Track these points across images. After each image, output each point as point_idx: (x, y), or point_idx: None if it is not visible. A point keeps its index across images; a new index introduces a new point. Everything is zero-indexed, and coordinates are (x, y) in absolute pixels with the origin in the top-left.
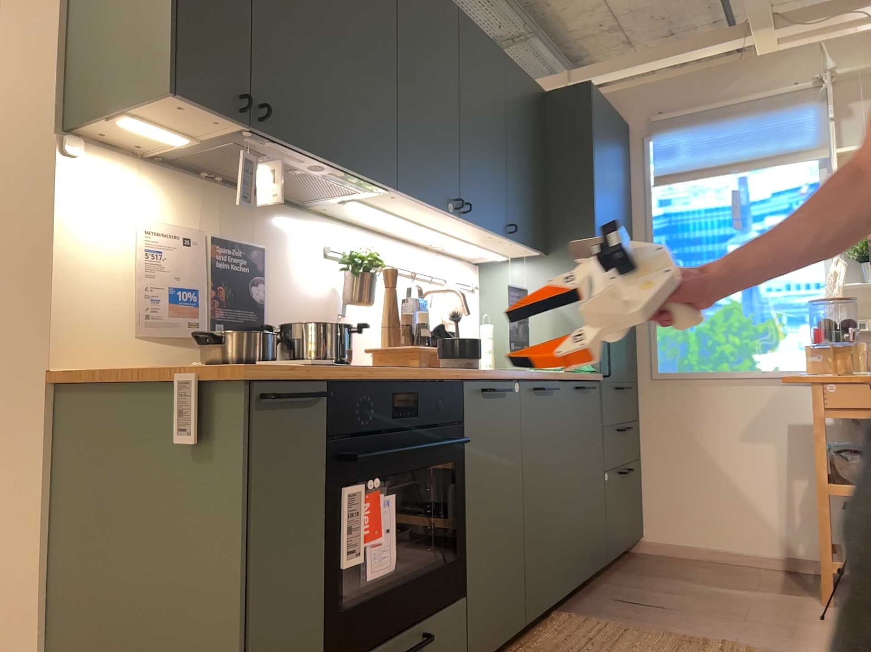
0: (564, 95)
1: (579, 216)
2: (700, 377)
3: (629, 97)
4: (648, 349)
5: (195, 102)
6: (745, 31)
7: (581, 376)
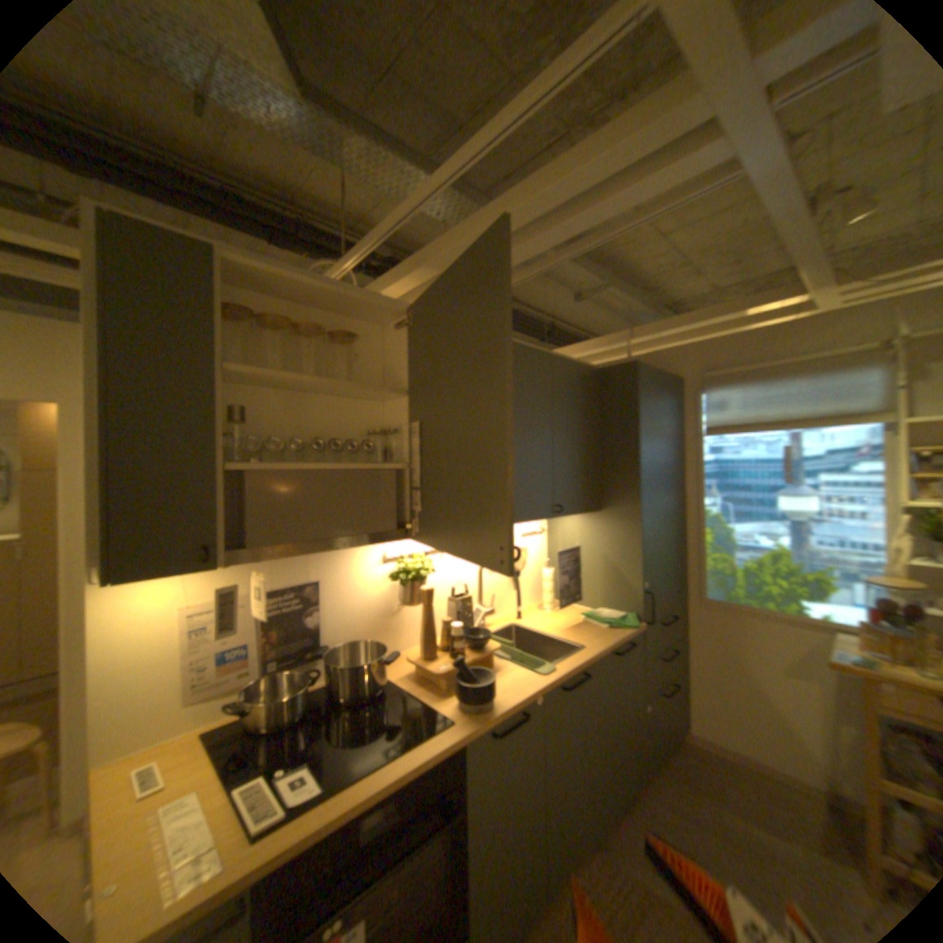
0: (615, 372)
1: (626, 482)
2: (747, 611)
3: (684, 352)
4: (698, 577)
5: (144, 576)
6: (806, 287)
7: (622, 637)
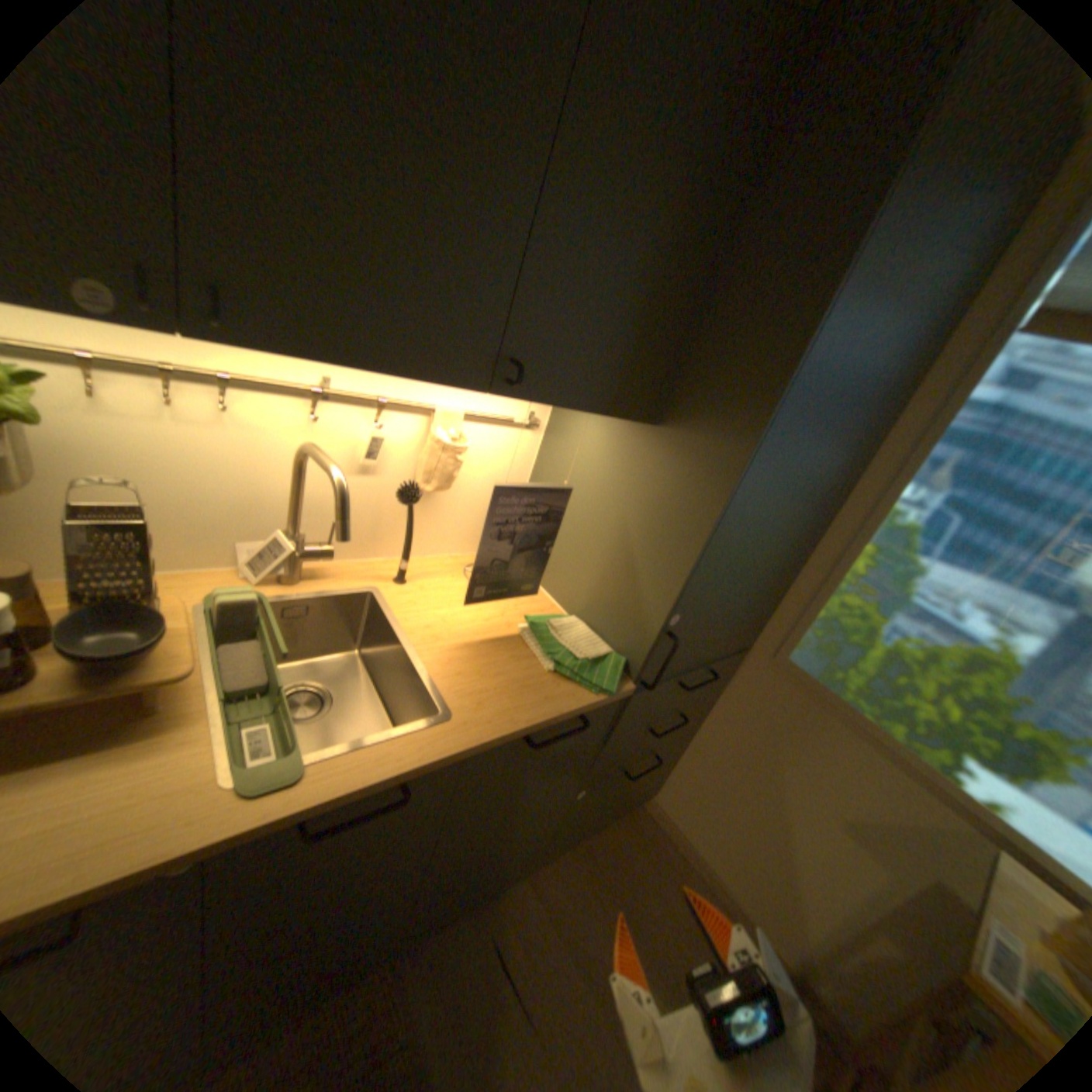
0: None
1: (754, 372)
2: (847, 713)
3: None
4: (796, 617)
5: None
6: None
7: (565, 705)
